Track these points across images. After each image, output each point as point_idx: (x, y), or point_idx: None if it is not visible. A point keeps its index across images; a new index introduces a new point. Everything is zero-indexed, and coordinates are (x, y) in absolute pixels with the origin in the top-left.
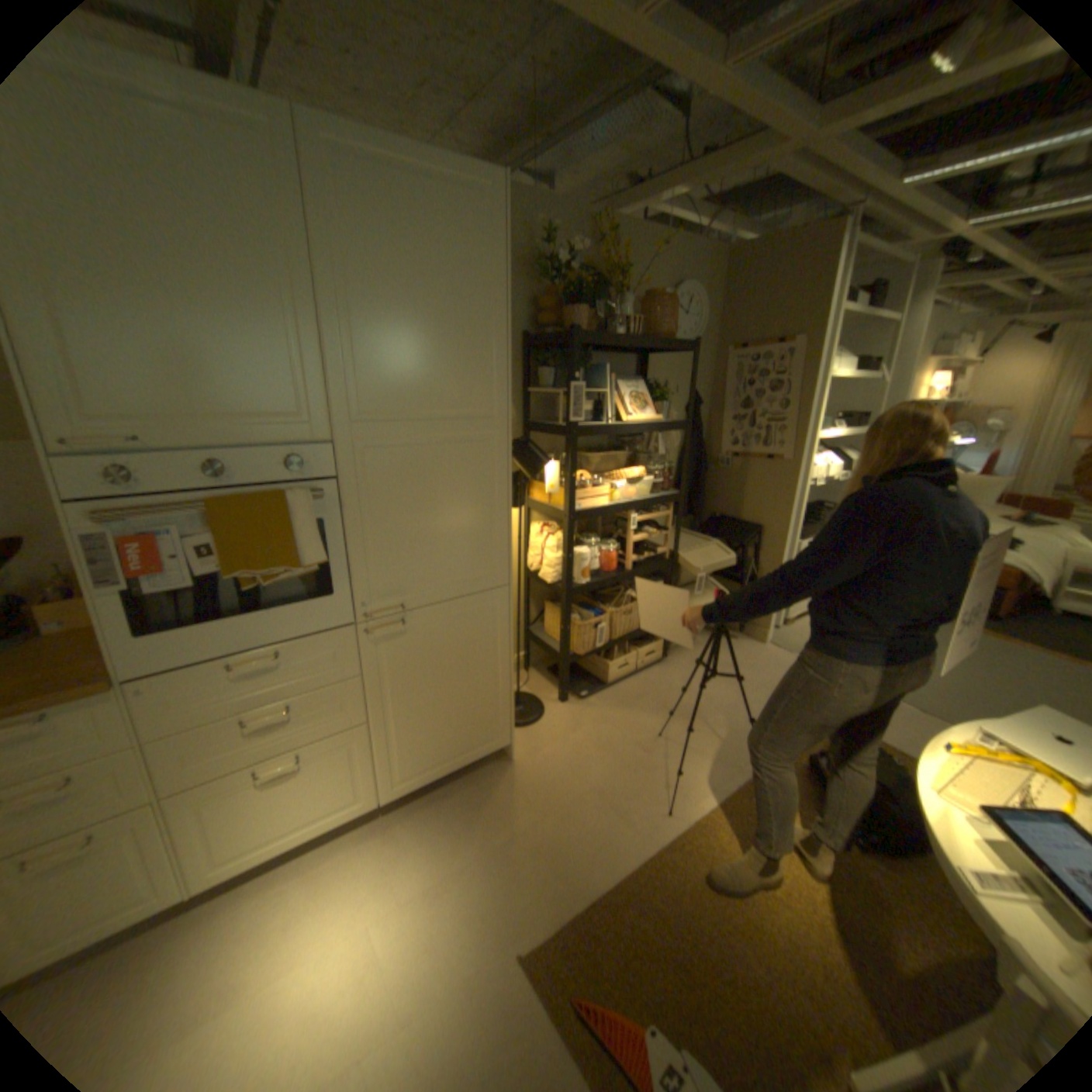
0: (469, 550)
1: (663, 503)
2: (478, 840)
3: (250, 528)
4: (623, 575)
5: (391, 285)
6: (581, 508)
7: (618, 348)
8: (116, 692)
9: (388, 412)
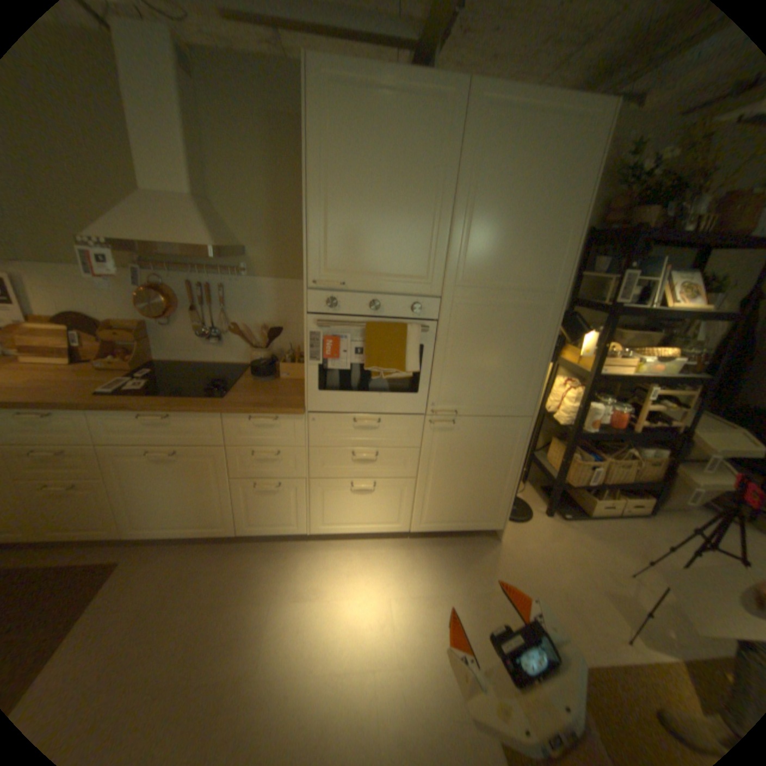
0: (510, 386)
1: (692, 384)
2: (467, 584)
3: (385, 344)
4: (632, 435)
5: (504, 194)
6: (607, 373)
7: (681, 243)
8: (305, 417)
9: (480, 282)
